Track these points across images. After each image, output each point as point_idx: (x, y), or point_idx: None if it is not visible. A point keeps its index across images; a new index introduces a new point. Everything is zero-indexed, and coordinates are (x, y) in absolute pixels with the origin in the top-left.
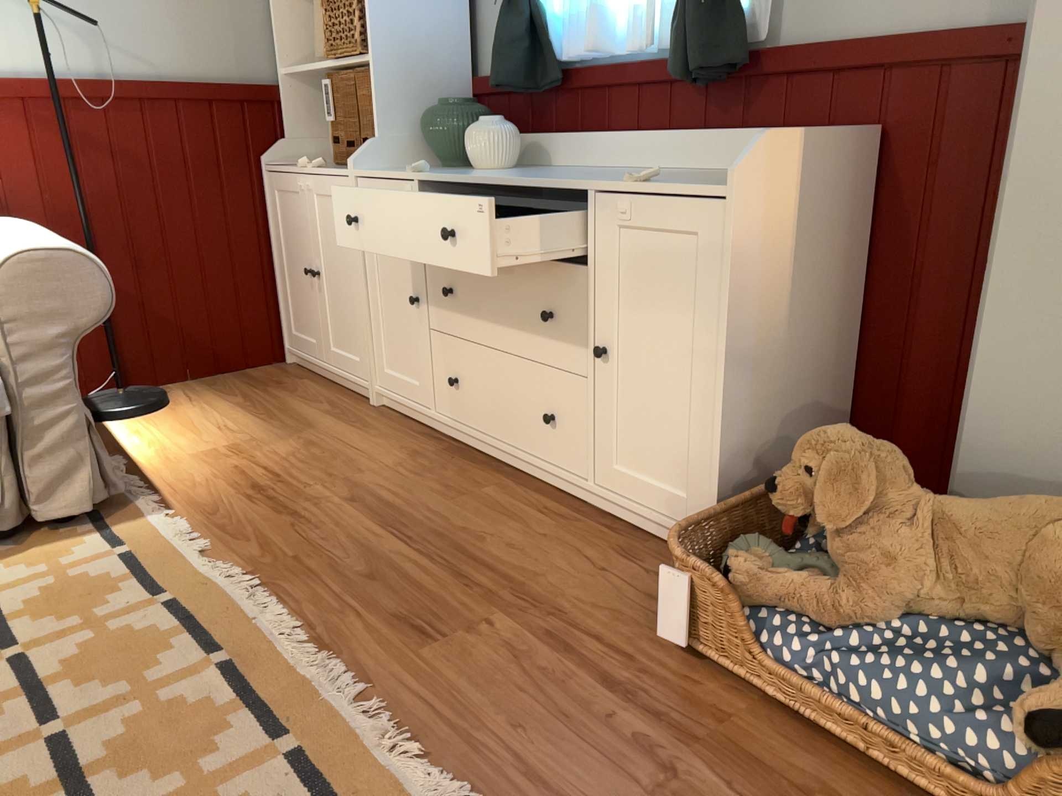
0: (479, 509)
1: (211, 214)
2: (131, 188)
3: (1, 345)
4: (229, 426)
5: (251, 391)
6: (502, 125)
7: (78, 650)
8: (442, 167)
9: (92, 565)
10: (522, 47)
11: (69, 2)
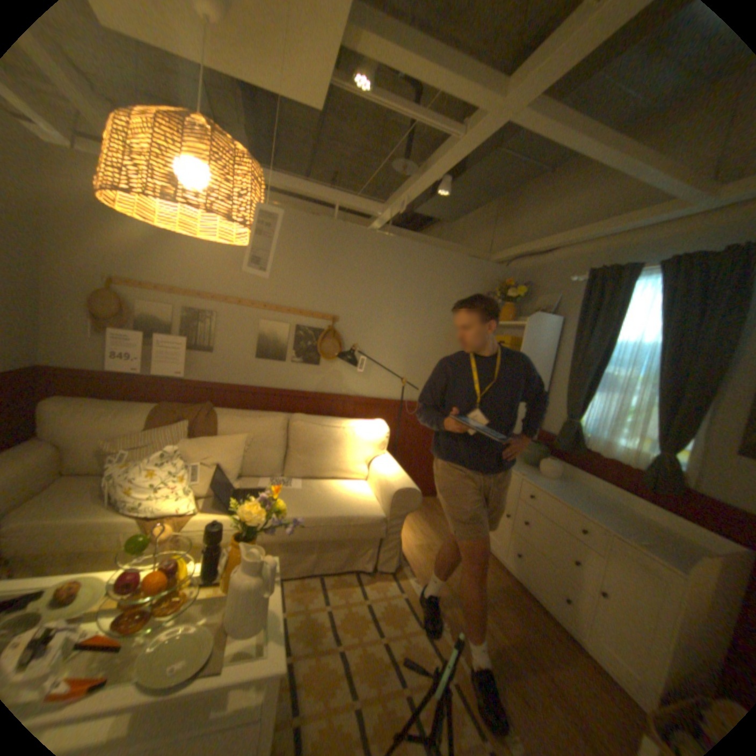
0: (533, 629)
1: (427, 444)
2: (407, 434)
3: (387, 515)
4: (424, 533)
5: (427, 513)
6: (558, 465)
7: (404, 652)
8: (525, 464)
9: (397, 603)
10: (571, 437)
11: (407, 377)
